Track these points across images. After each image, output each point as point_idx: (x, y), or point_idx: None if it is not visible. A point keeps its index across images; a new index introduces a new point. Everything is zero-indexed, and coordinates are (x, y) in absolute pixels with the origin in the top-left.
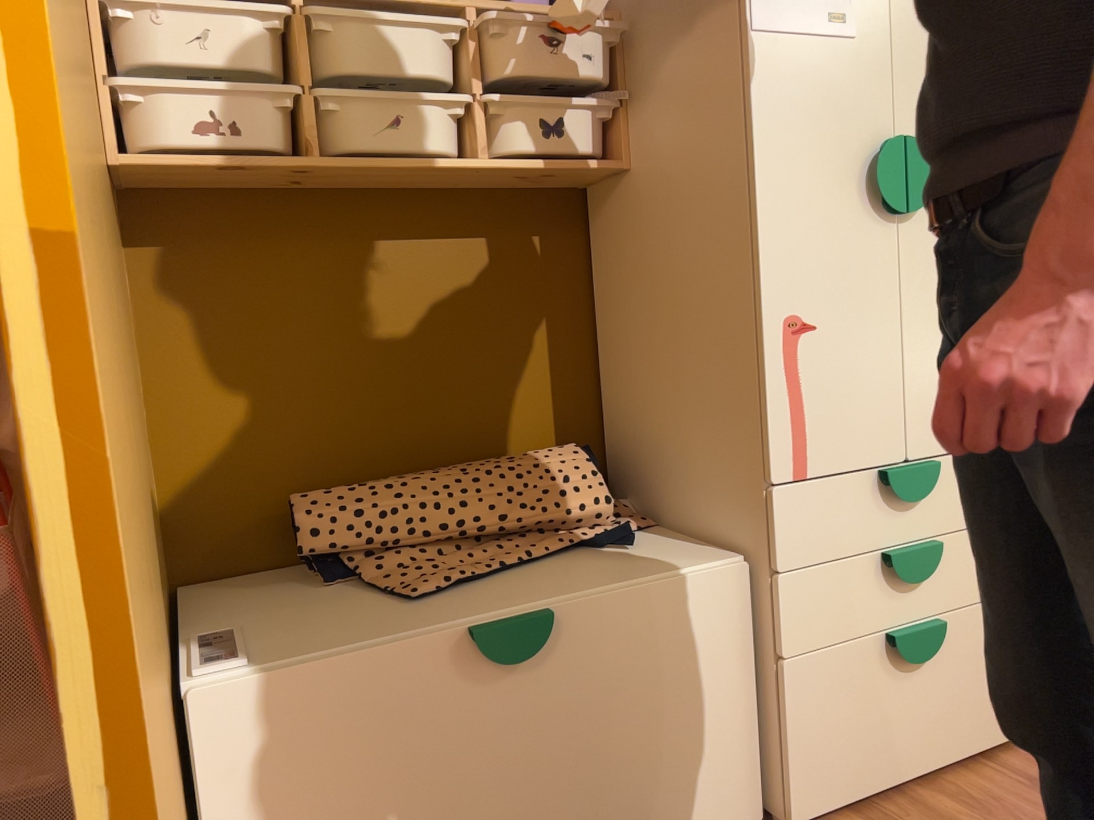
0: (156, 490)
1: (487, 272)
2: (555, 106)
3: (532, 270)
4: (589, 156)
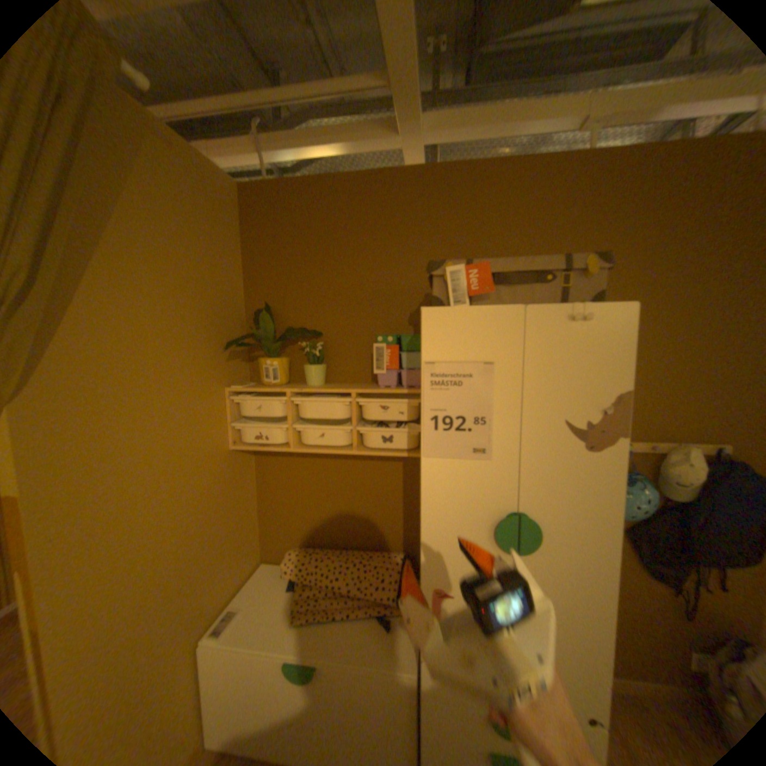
0: (252, 536)
1: (377, 475)
2: (387, 431)
3: (397, 477)
4: (404, 452)
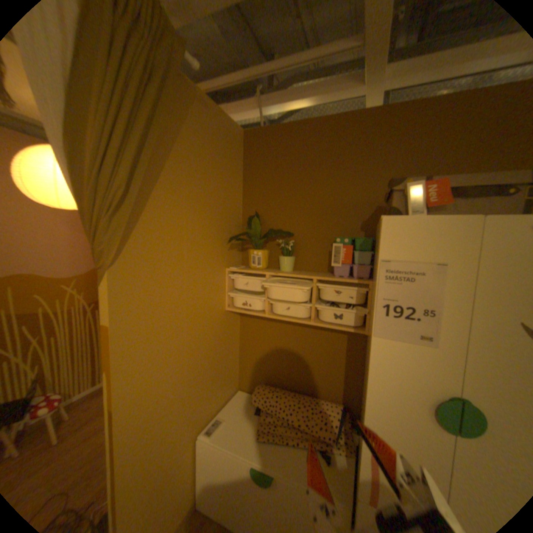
0: (234, 371)
1: (326, 342)
2: (339, 310)
3: (342, 346)
4: (351, 328)
